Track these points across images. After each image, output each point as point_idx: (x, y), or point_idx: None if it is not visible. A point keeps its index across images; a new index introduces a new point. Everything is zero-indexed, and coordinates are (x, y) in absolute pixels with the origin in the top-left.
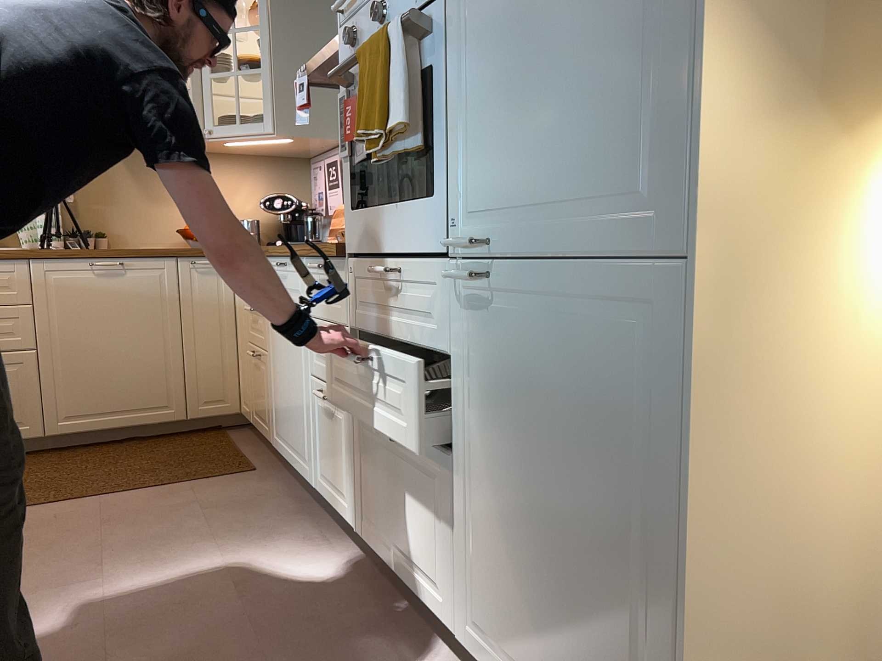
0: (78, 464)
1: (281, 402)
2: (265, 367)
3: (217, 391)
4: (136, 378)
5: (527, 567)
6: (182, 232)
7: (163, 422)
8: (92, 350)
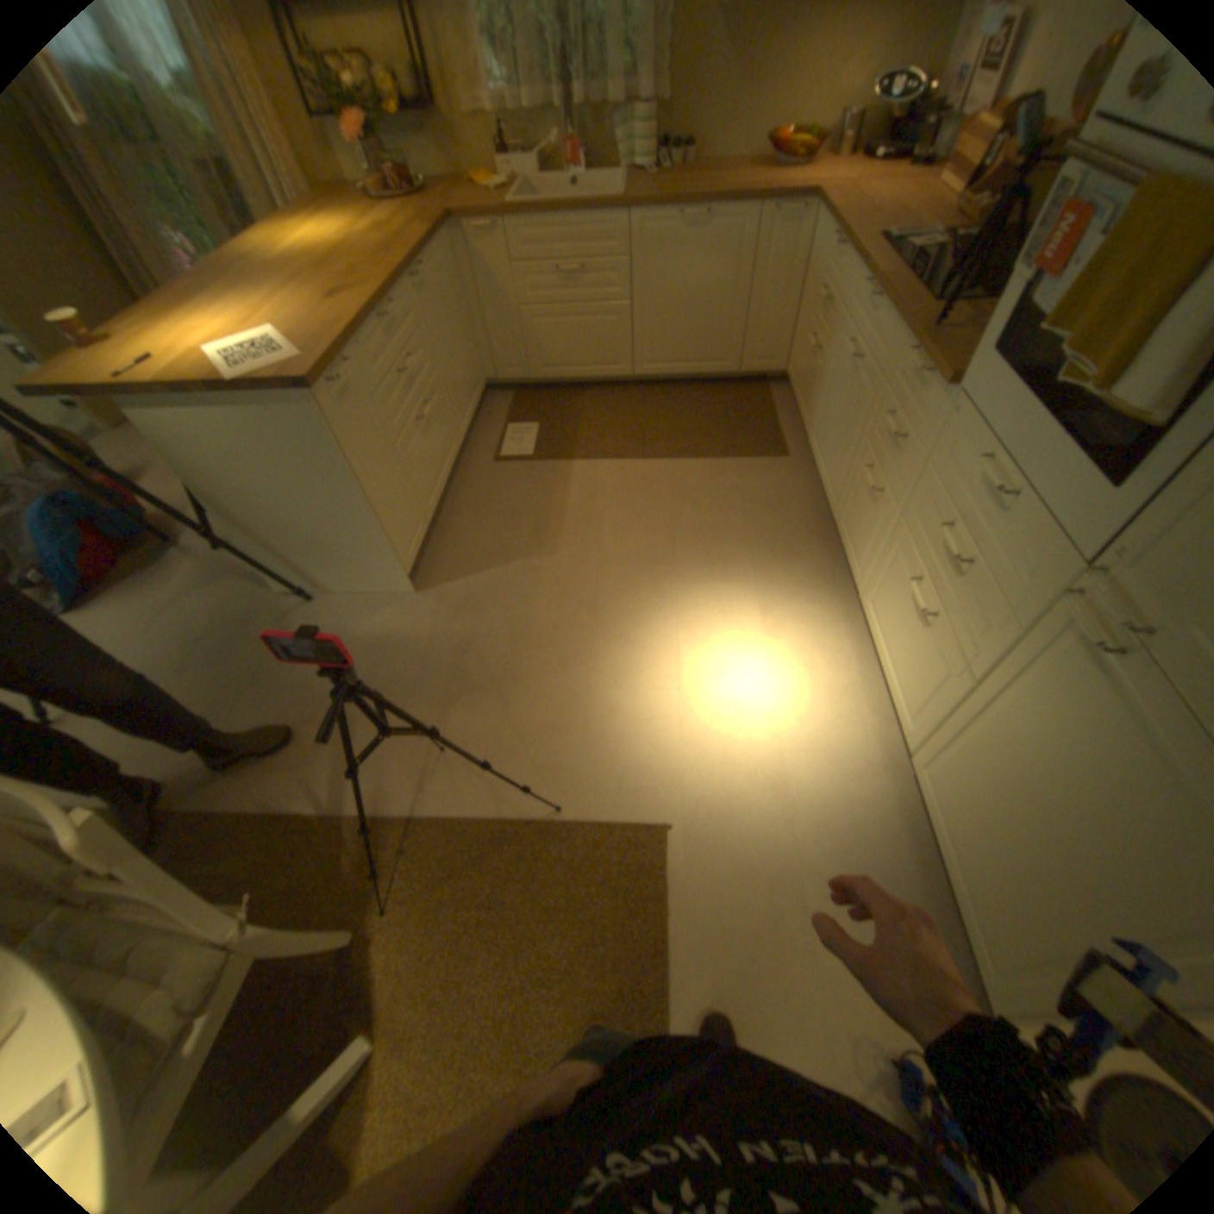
0: (653, 410)
1: (825, 419)
2: (819, 367)
3: (767, 350)
4: (702, 334)
5: (986, 812)
6: (769, 132)
7: (717, 374)
8: (670, 305)
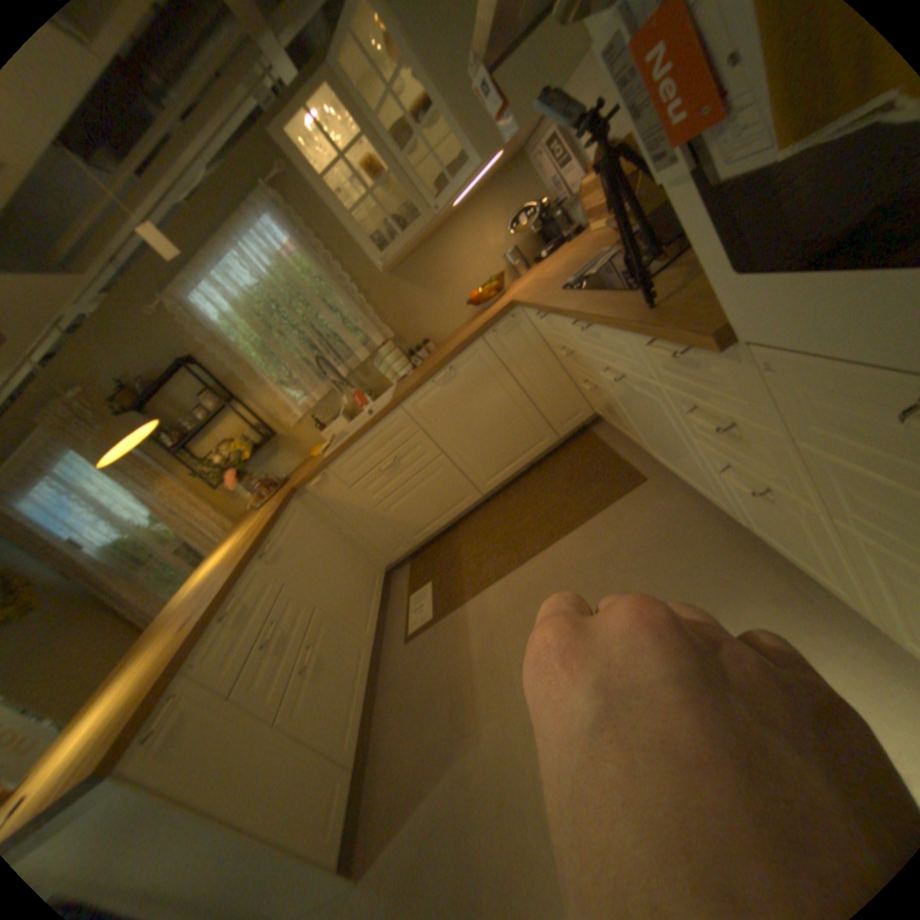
0: (515, 509)
1: (650, 432)
2: (611, 396)
3: (570, 408)
4: (512, 433)
5: None
6: (471, 298)
7: (547, 449)
8: (474, 433)
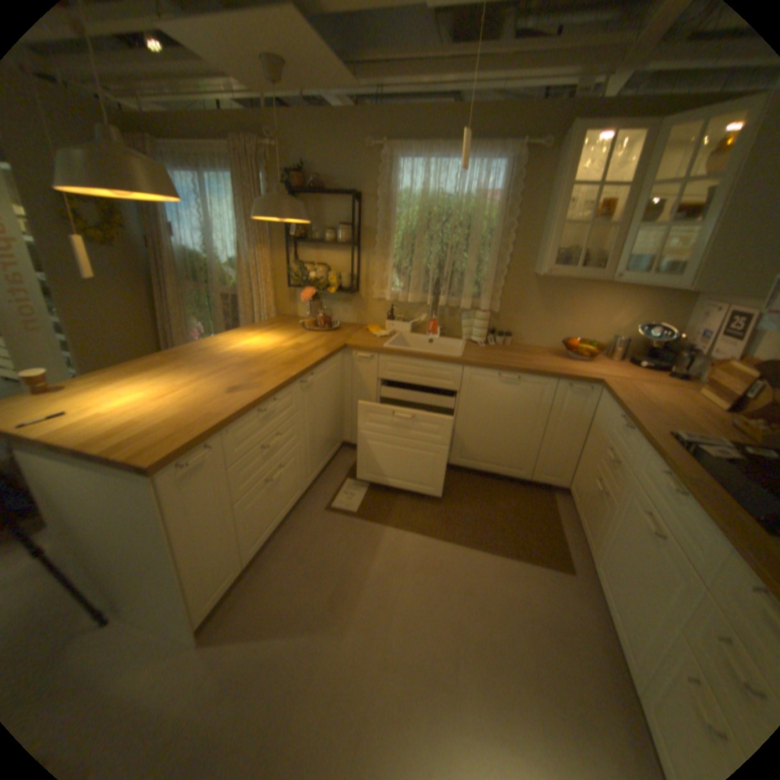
0: (461, 493)
1: (620, 565)
2: (610, 510)
3: (557, 470)
4: (507, 448)
5: None
6: (564, 337)
7: (515, 477)
8: (485, 425)
